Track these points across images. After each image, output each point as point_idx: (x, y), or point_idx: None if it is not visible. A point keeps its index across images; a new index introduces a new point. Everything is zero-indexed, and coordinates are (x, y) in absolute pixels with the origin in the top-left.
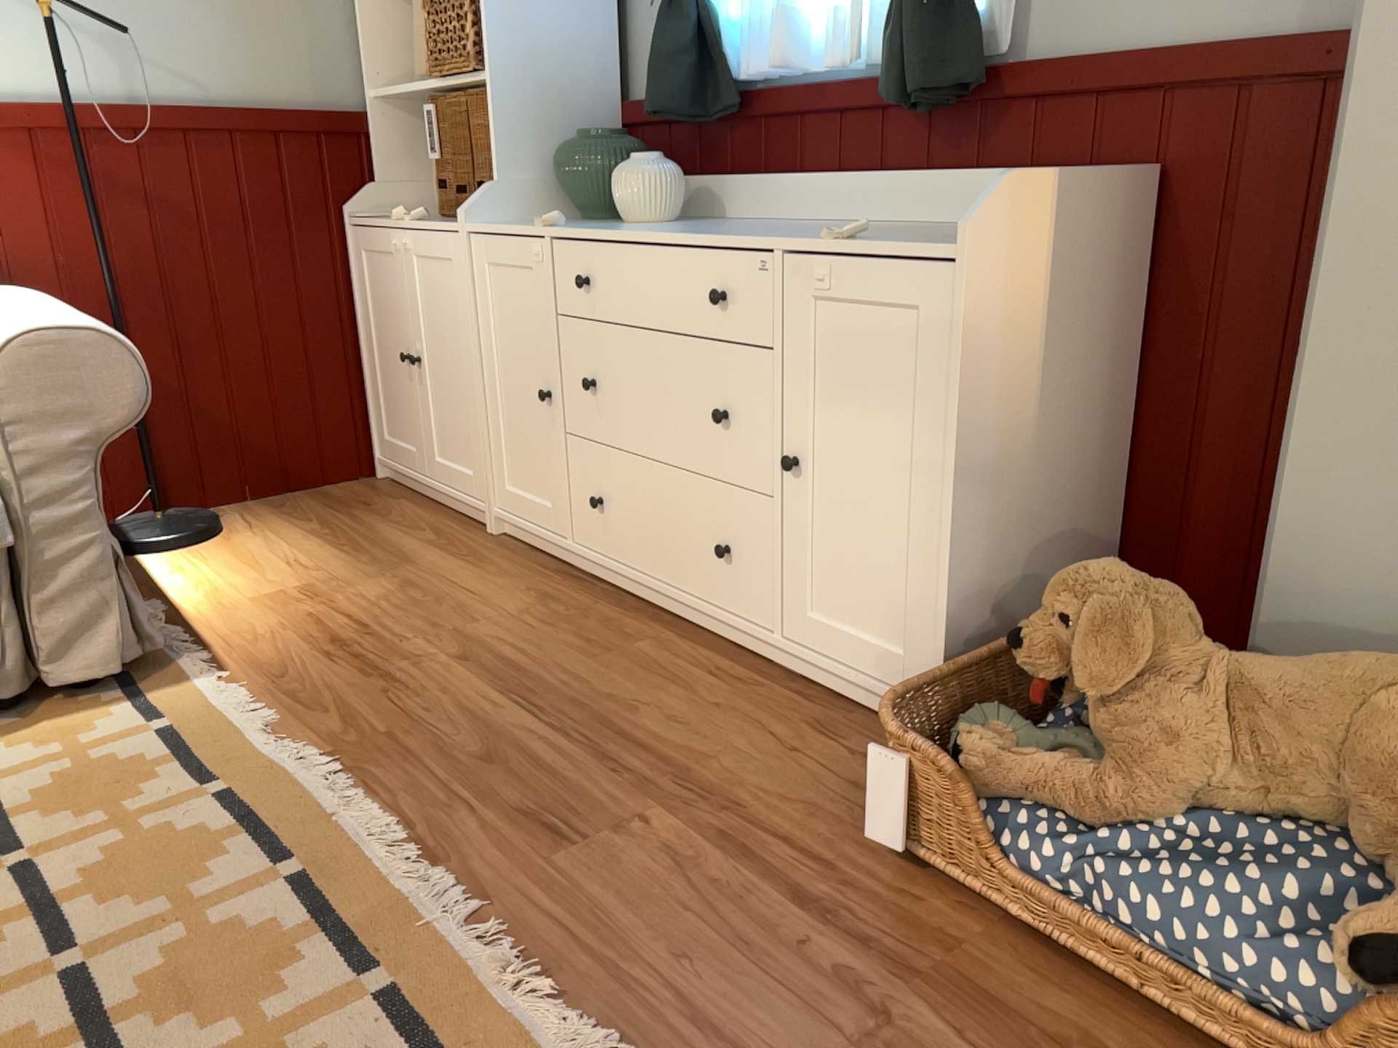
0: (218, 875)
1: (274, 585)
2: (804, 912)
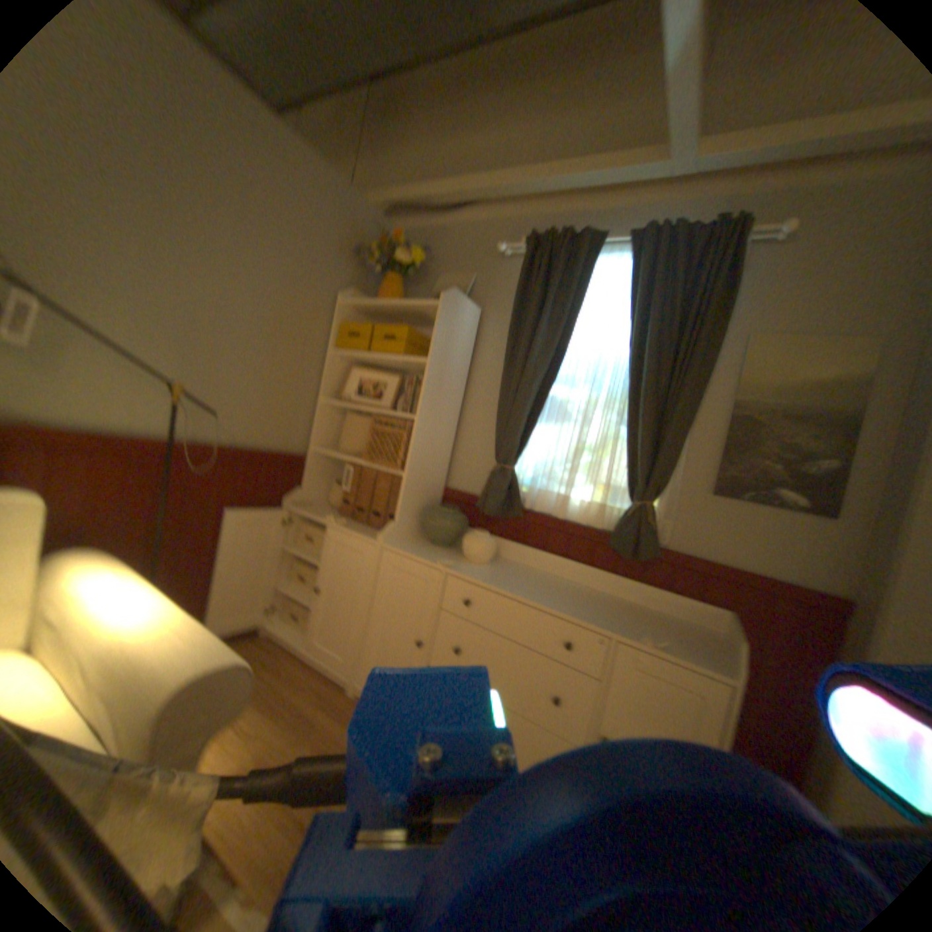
0: None
1: (237, 762)
2: None
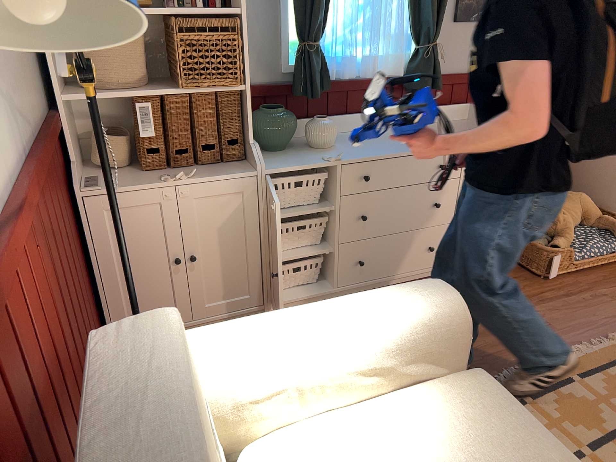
0: (583, 396)
1: None
2: (571, 297)
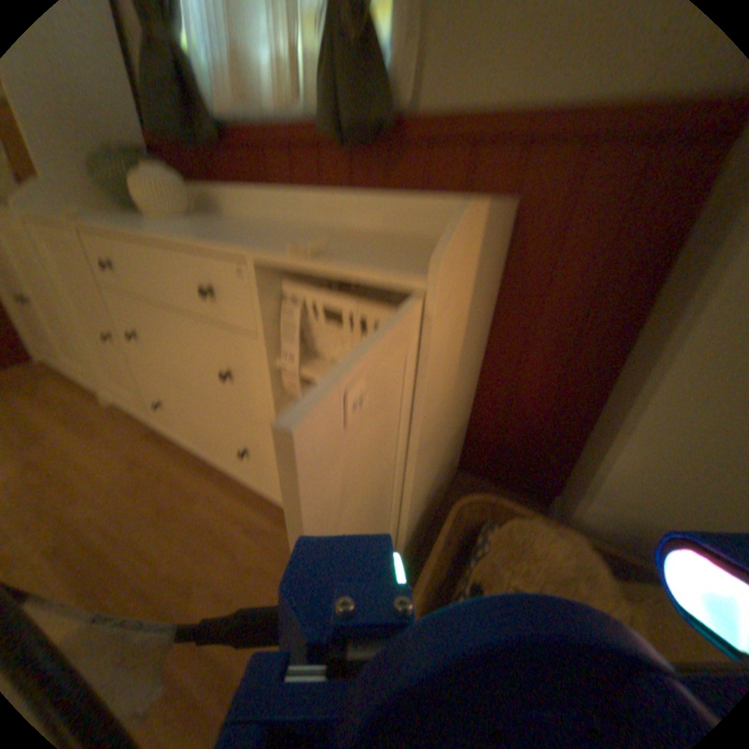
0: None
1: None
2: None
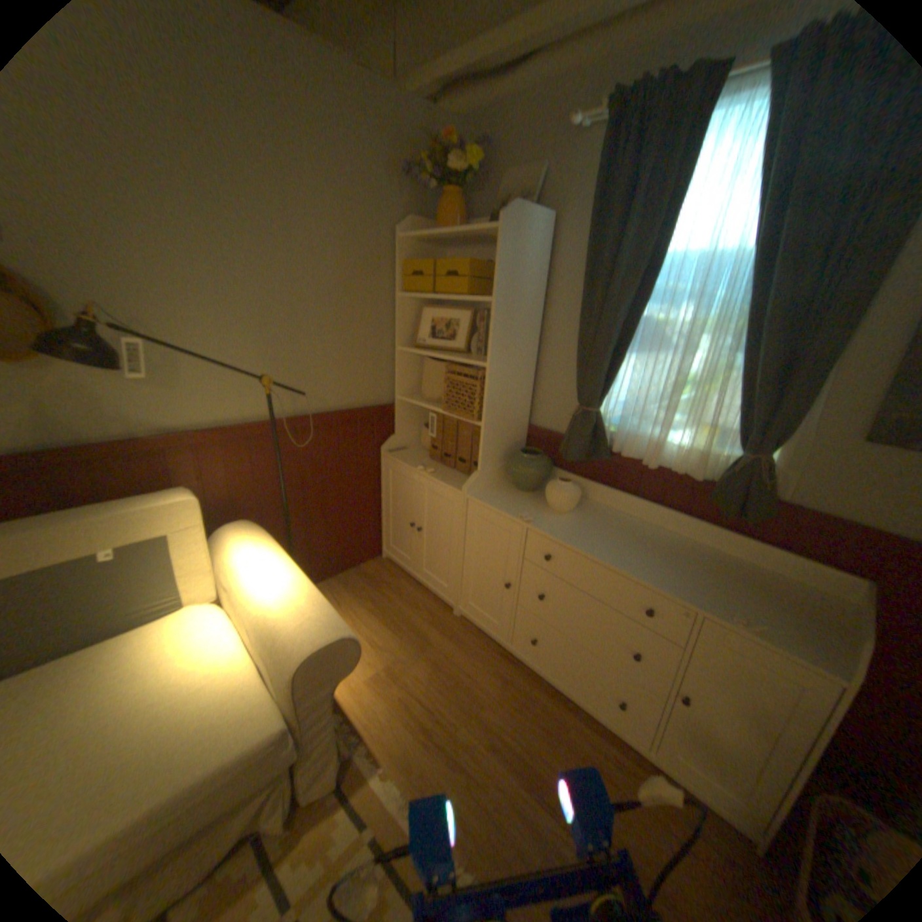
0: None
1: (371, 666)
2: None
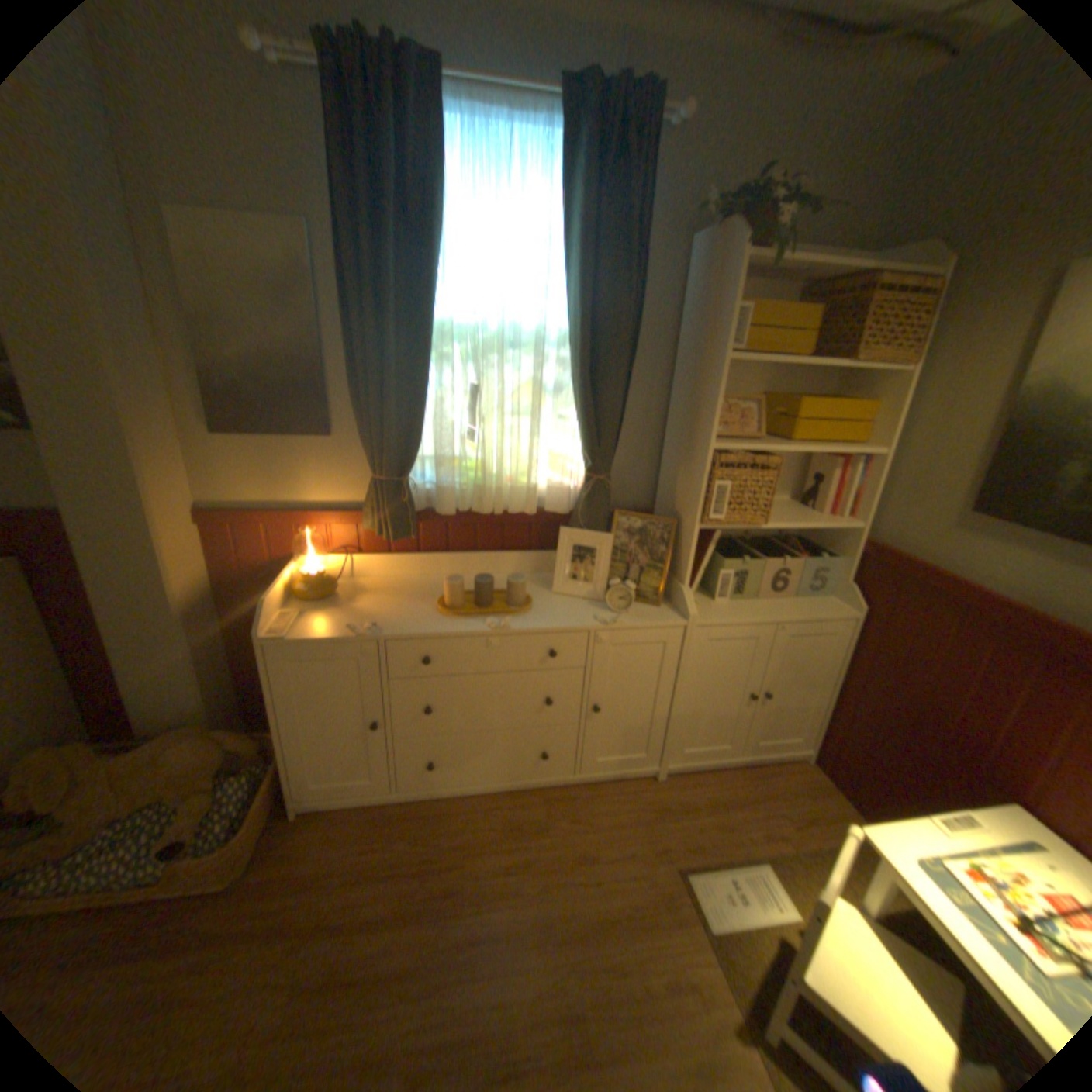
0: None
1: None
2: None
